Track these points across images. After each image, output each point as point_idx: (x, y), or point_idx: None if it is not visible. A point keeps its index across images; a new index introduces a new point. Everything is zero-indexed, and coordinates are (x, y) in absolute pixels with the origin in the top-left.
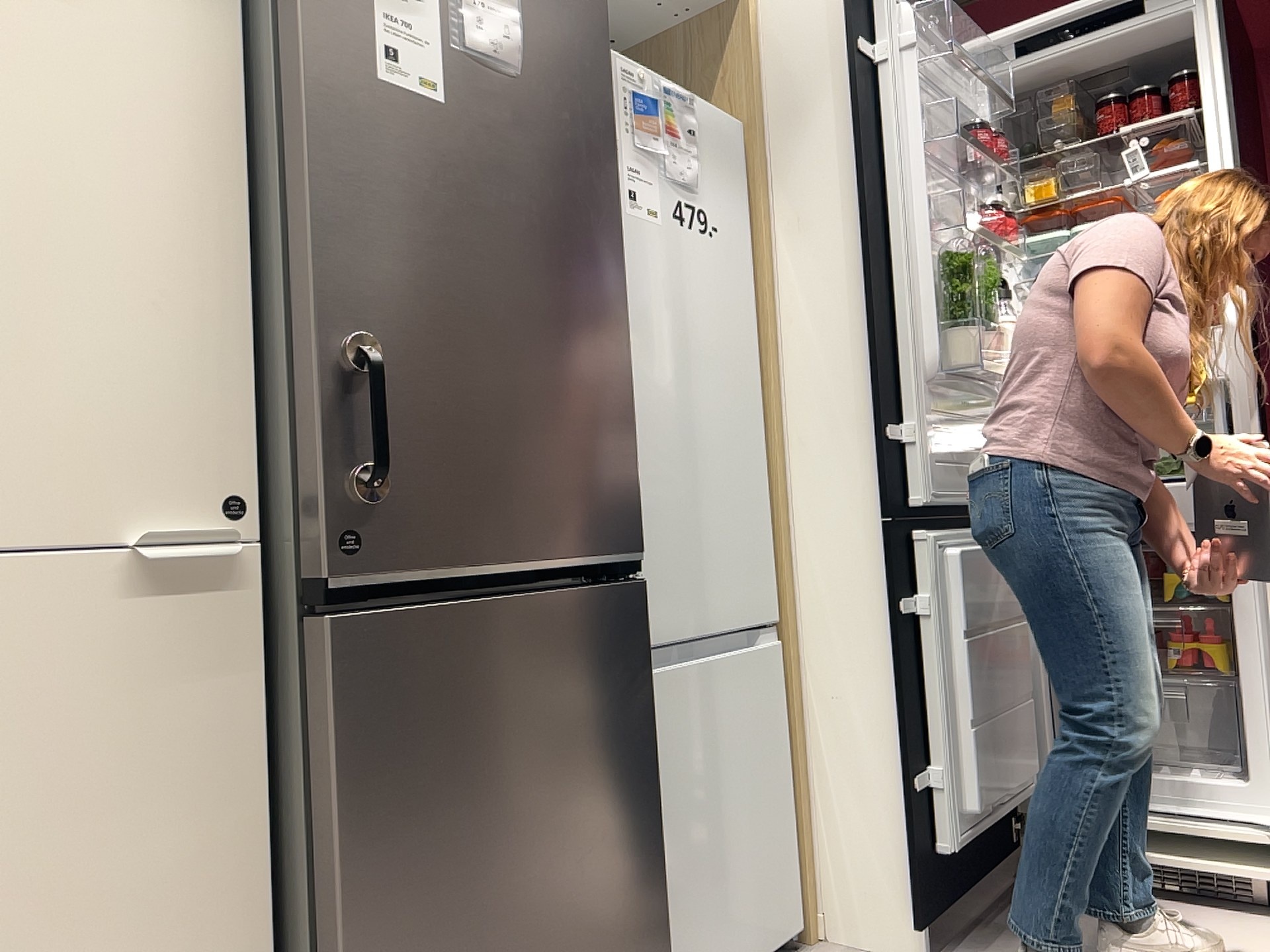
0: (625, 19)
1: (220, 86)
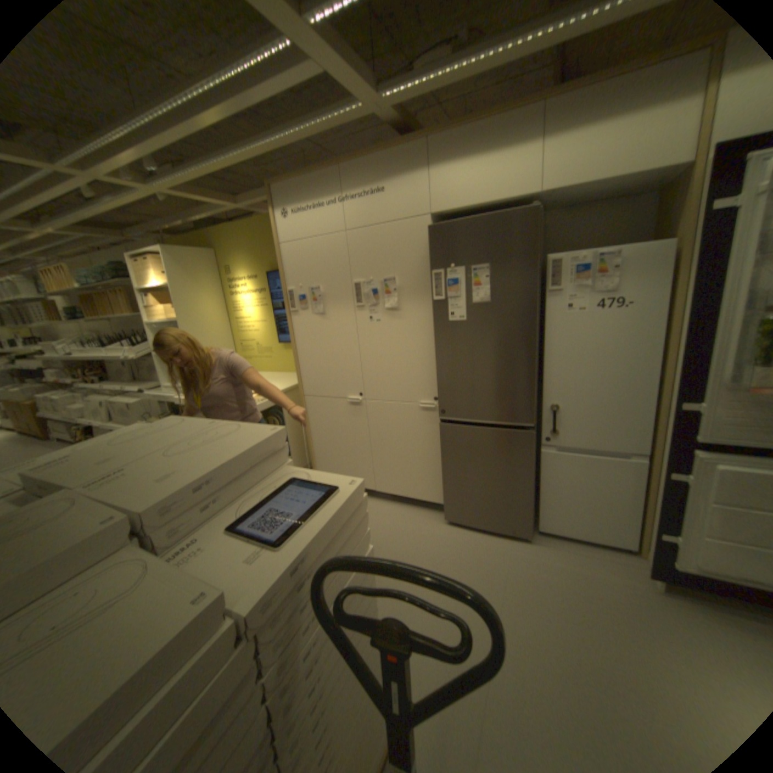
0: (649, 181)
1: (431, 323)
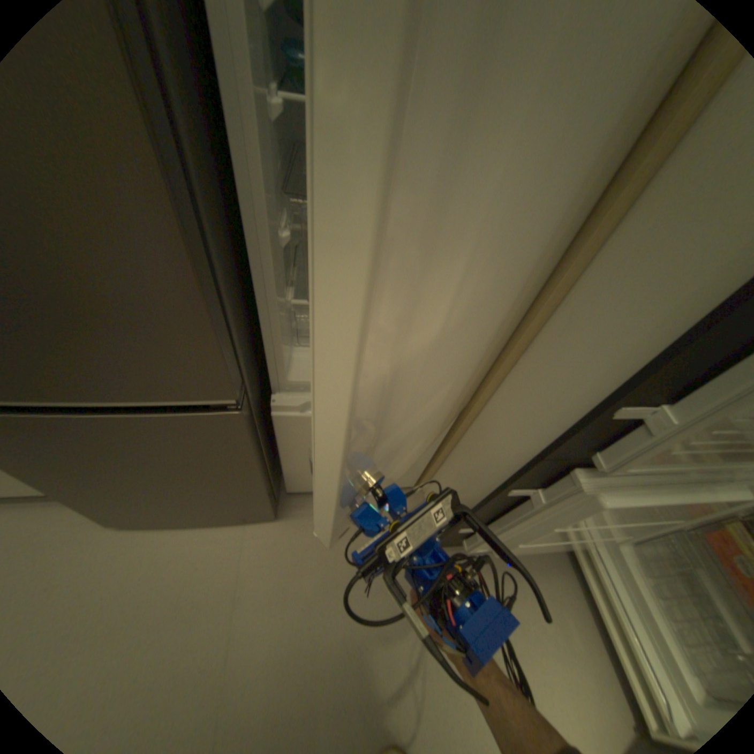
0: None
1: None
